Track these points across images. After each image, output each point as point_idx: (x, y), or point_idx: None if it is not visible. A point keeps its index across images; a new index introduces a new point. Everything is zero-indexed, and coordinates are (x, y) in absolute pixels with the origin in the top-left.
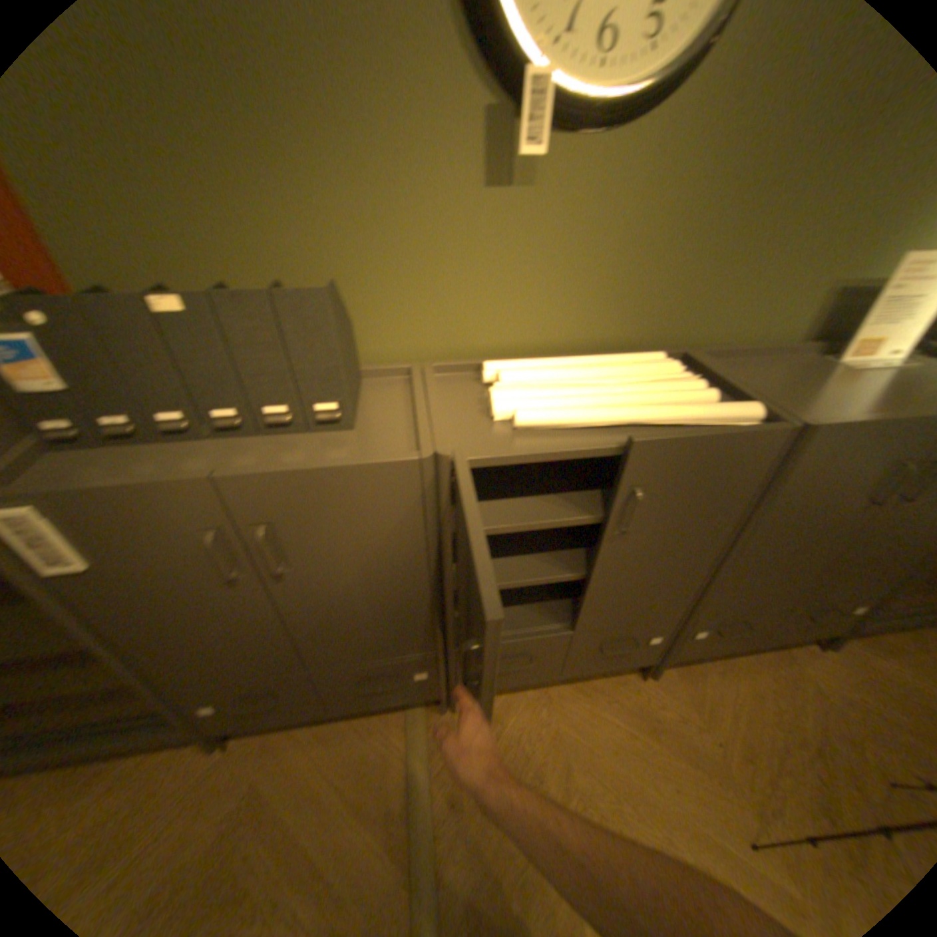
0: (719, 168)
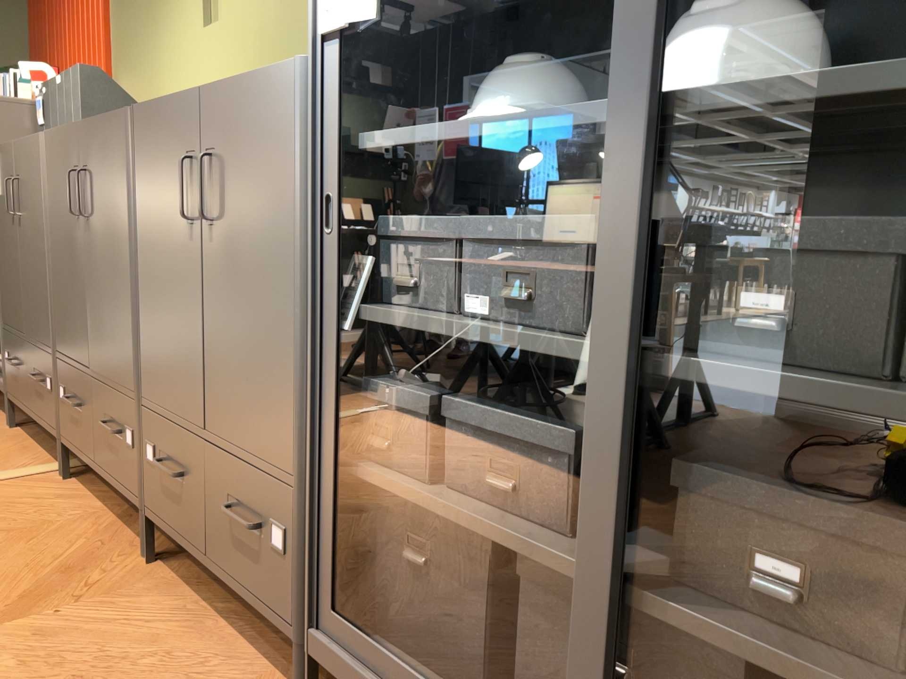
0: None
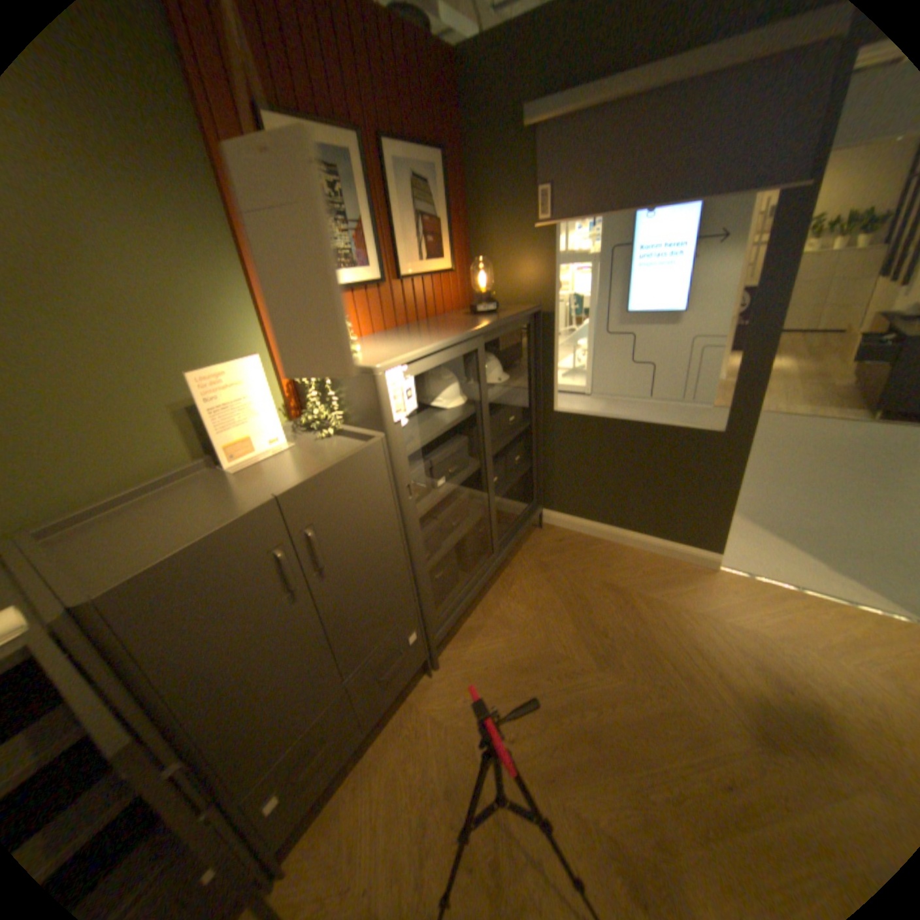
0: None
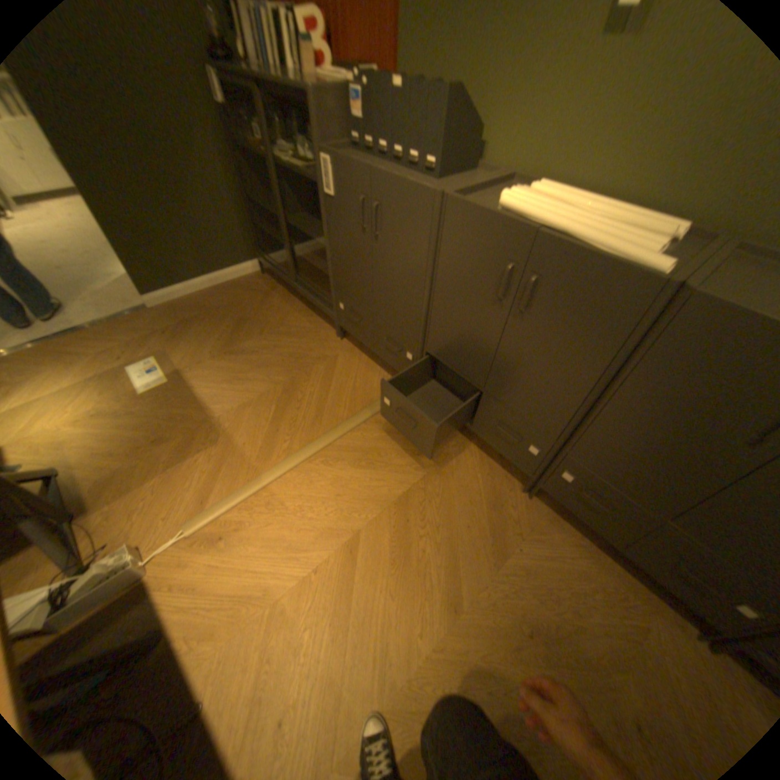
0: None
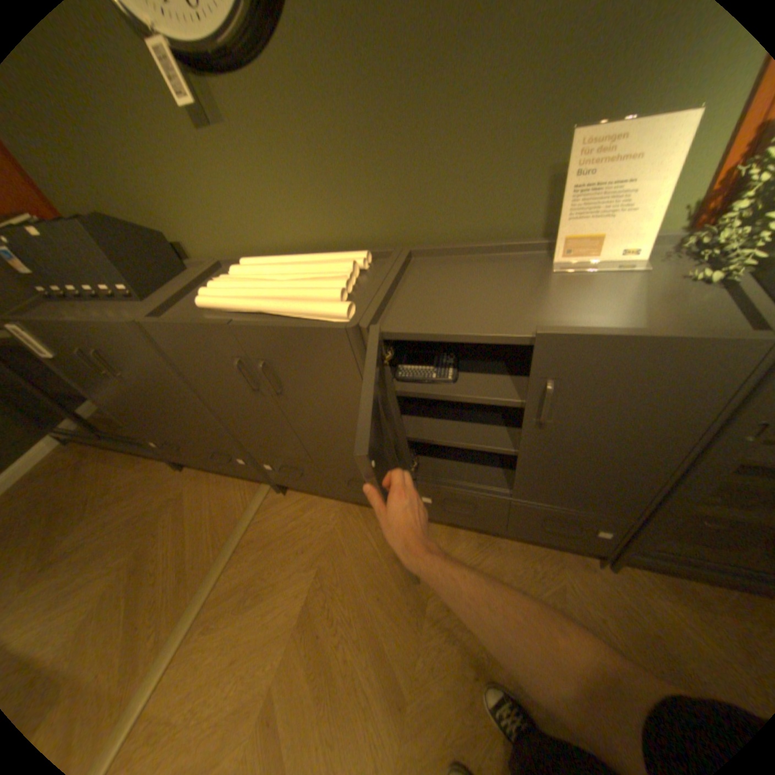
0: (353, 74)
